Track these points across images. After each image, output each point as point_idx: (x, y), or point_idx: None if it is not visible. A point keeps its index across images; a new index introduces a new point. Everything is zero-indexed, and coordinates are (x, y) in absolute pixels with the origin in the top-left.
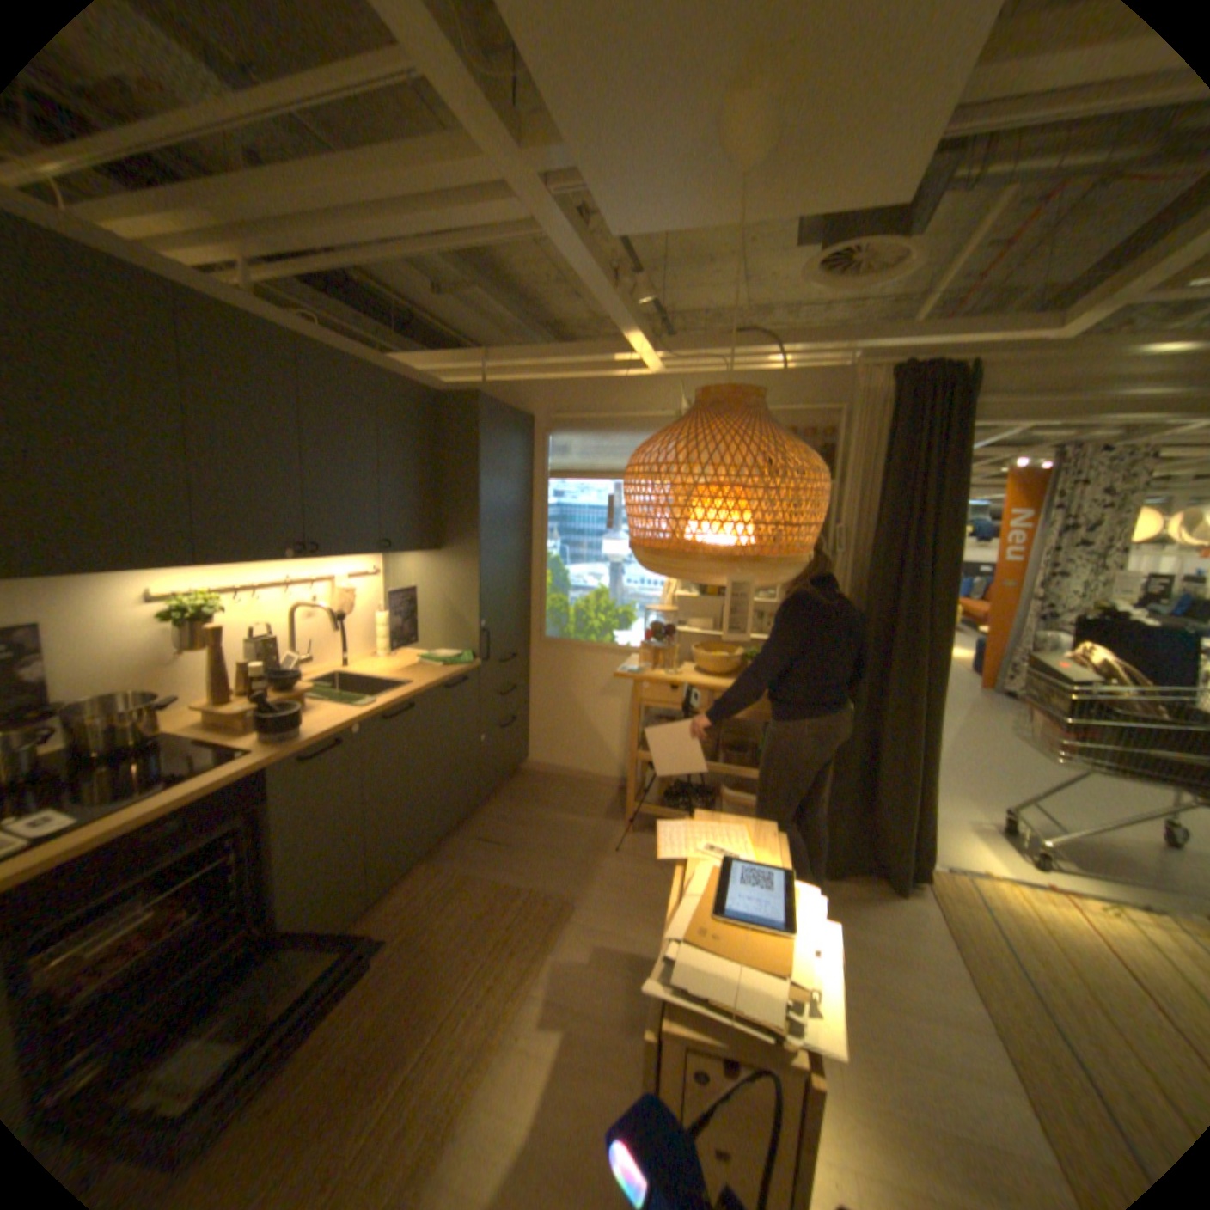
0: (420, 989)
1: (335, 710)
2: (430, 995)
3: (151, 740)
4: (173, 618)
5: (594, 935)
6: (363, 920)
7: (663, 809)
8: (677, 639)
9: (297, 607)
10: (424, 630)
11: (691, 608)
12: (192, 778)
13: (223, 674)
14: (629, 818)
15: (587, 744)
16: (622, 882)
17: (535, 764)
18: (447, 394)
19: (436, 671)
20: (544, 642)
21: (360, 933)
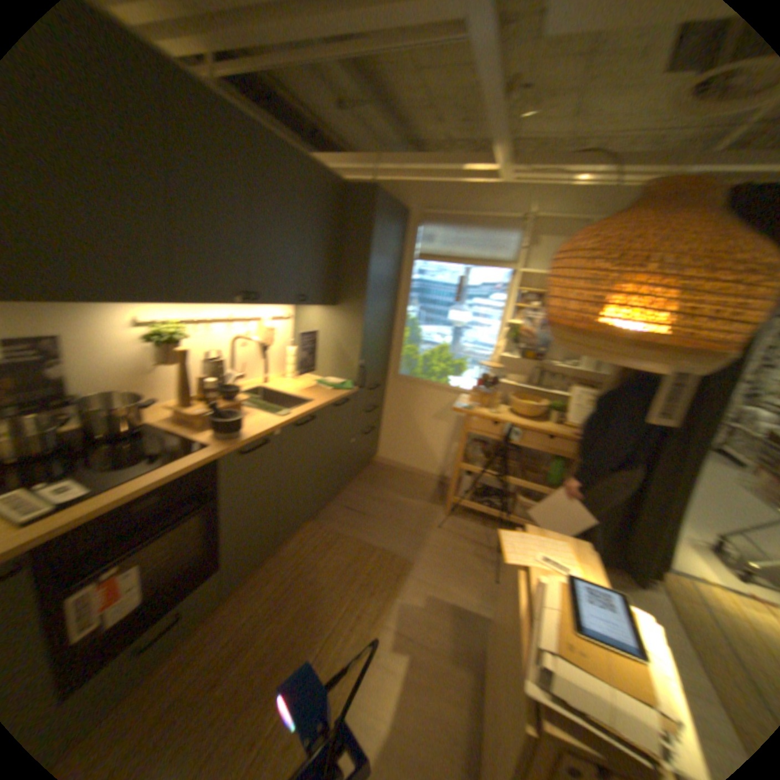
0: (313, 610)
1: (265, 416)
2: (320, 615)
3: (141, 426)
4: (158, 339)
5: (428, 587)
6: (274, 555)
7: (474, 503)
8: (497, 387)
9: (239, 338)
10: (321, 362)
11: (511, 366)
12: (172, 462)
13: (189, 381)
14: (450, 506)
15: (420, 450)
16: (445, 550)
17: (383, 458)
18: (355, 184)
19: (330, 392)
20: (399, 377)
21: (272, 564)
